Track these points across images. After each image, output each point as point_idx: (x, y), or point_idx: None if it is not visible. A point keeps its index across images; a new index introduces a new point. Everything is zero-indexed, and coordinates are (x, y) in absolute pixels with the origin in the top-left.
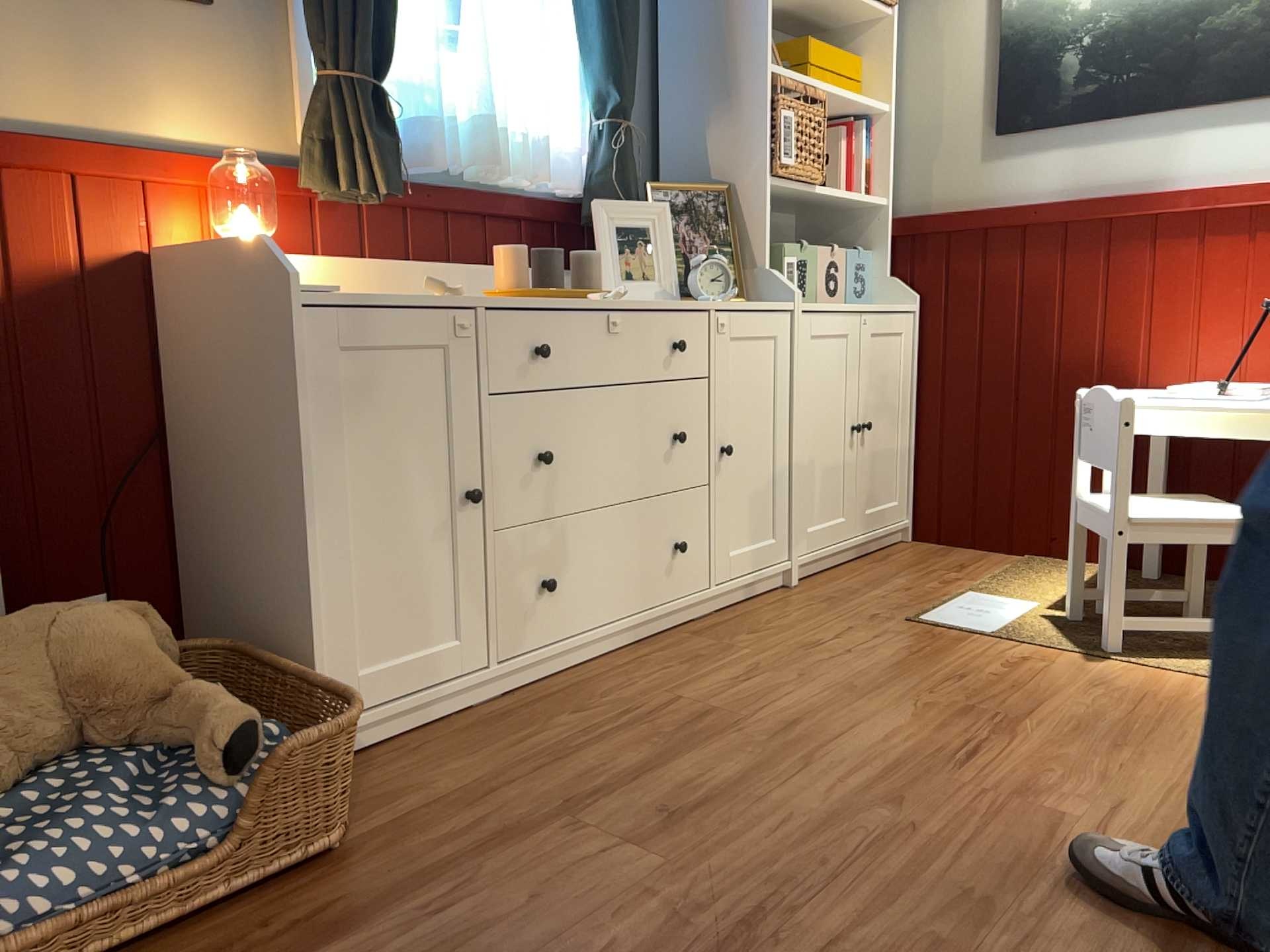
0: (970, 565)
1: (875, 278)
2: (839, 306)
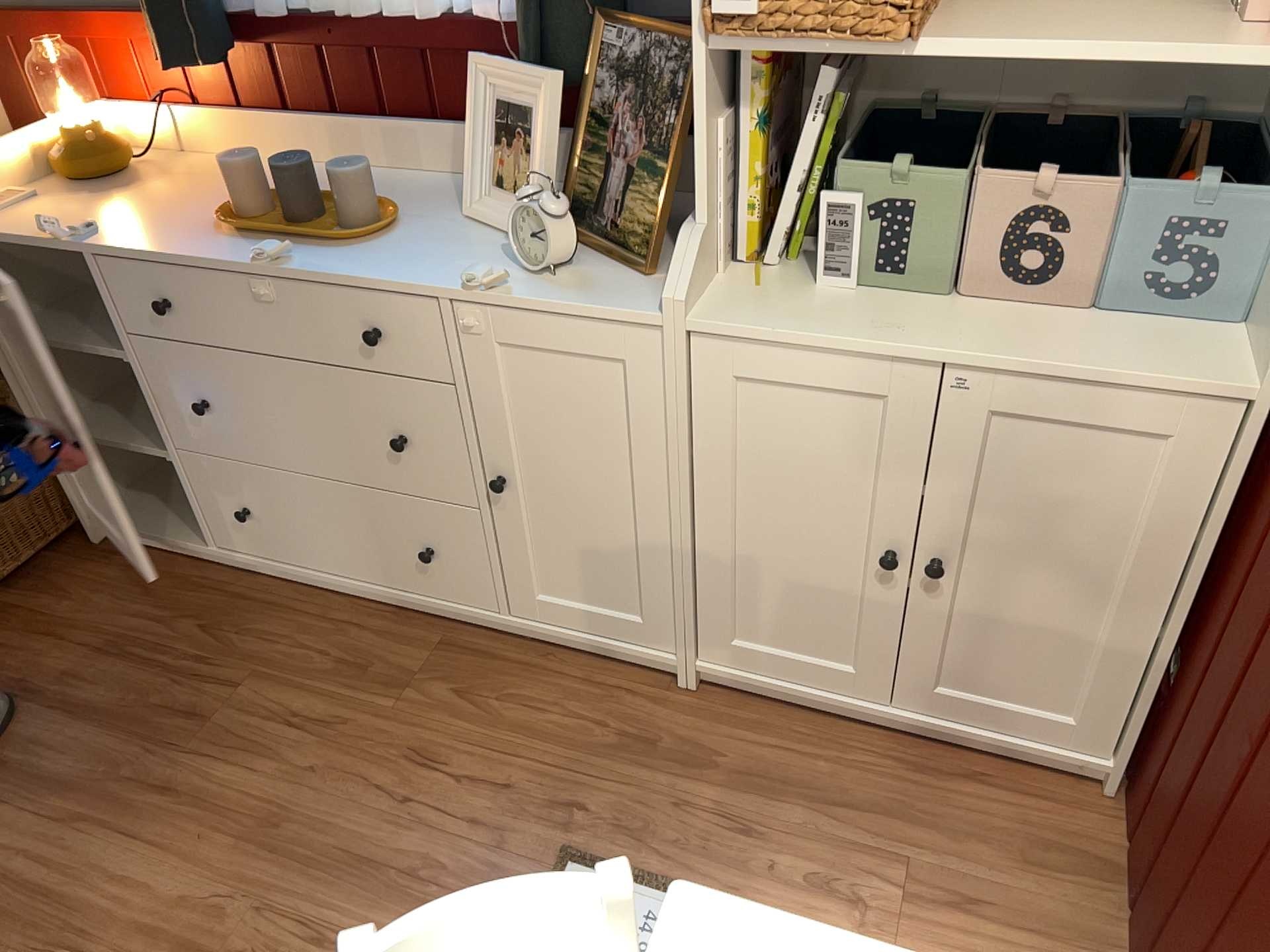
0: (976, 909)
1: (1257, 266)
2: (952, 326)
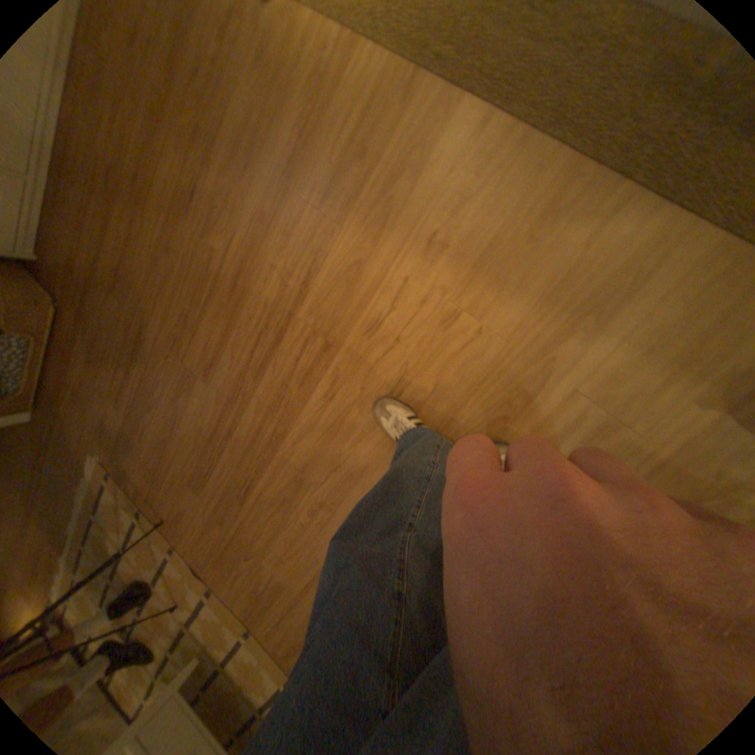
0: None
1: None
2: None
